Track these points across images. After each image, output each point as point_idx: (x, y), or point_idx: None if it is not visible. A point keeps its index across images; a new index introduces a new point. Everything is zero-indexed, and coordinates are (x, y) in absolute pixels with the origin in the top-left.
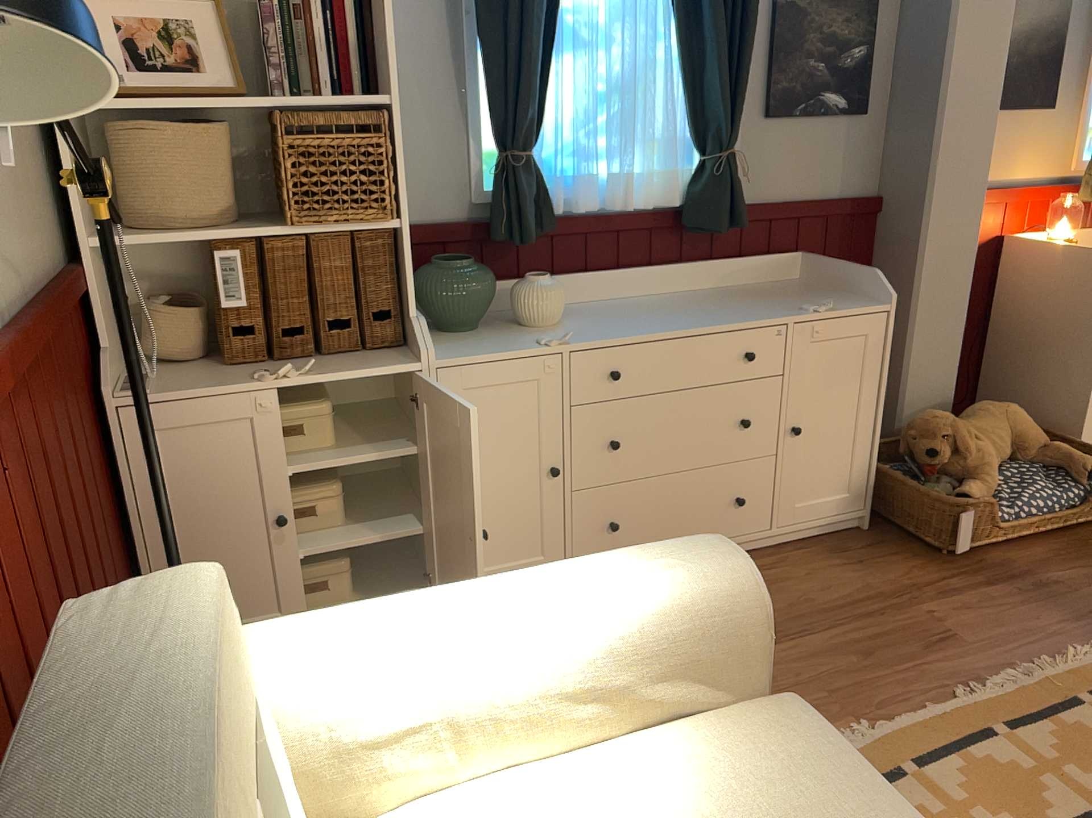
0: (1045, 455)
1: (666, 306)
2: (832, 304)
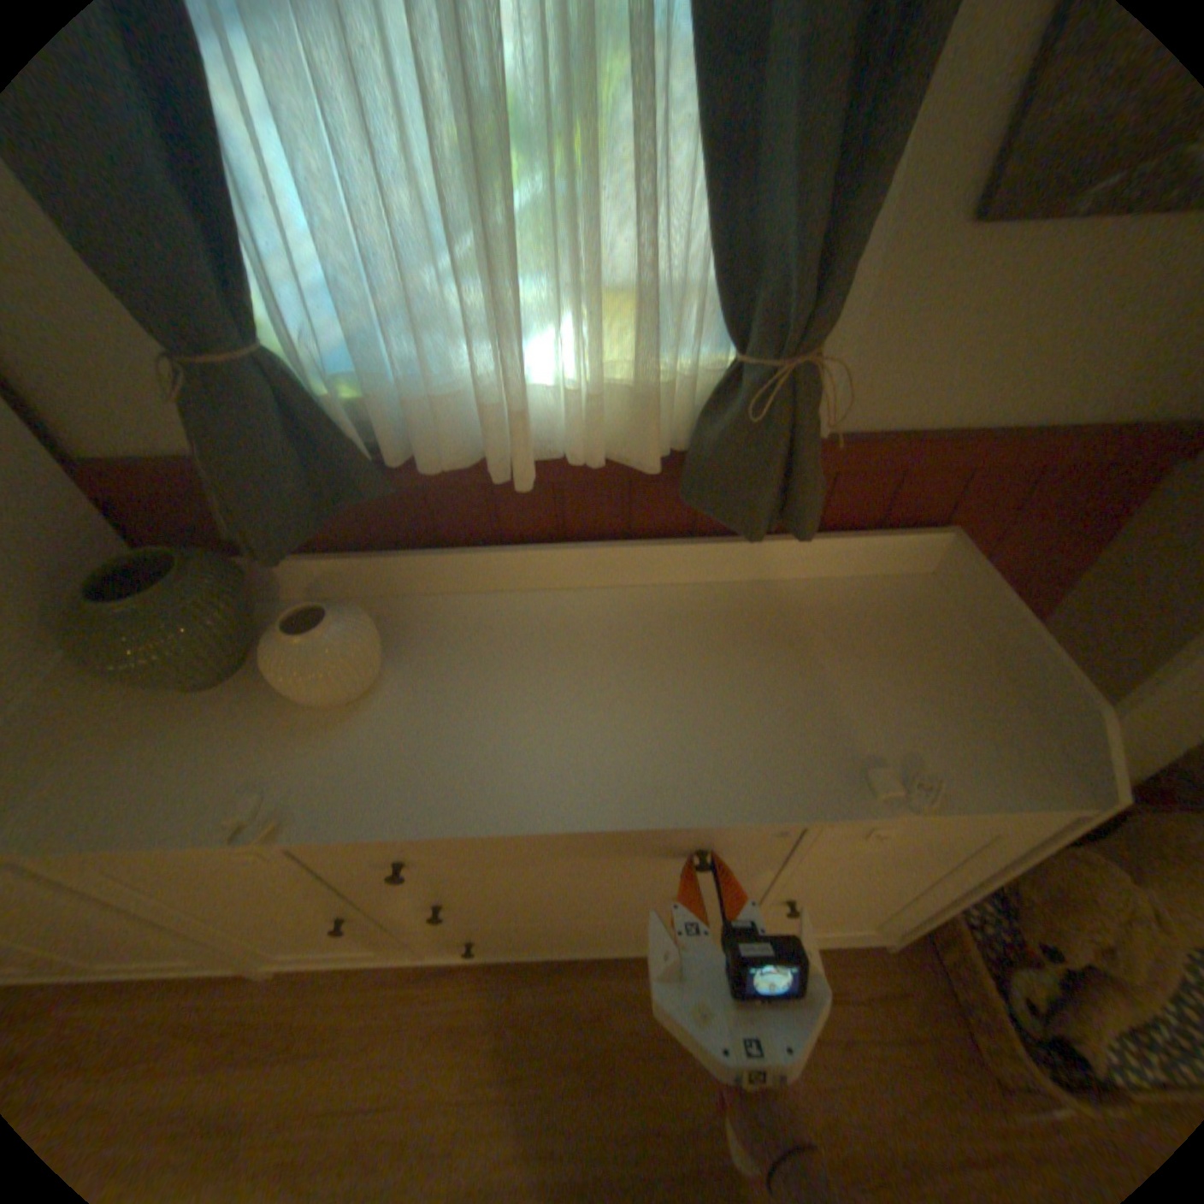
0: None
1: (609, 651)
2: (943, 796)
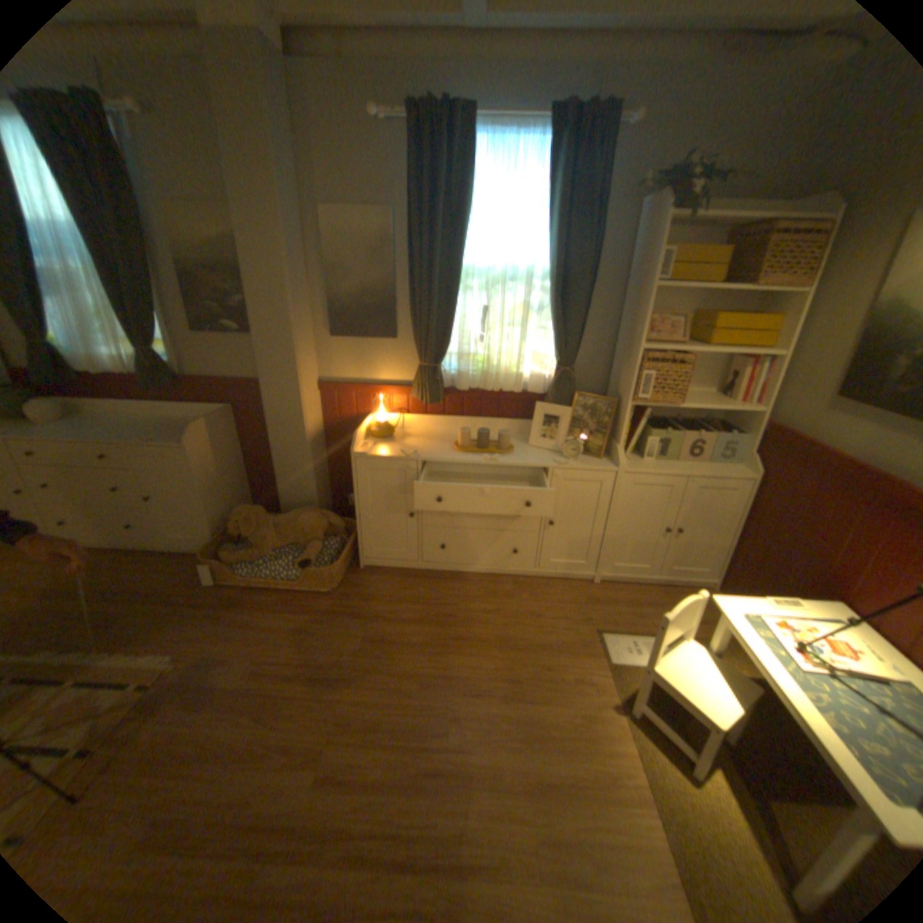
0: (309, 547)
1: (117, 424)
2: (145, 440)
